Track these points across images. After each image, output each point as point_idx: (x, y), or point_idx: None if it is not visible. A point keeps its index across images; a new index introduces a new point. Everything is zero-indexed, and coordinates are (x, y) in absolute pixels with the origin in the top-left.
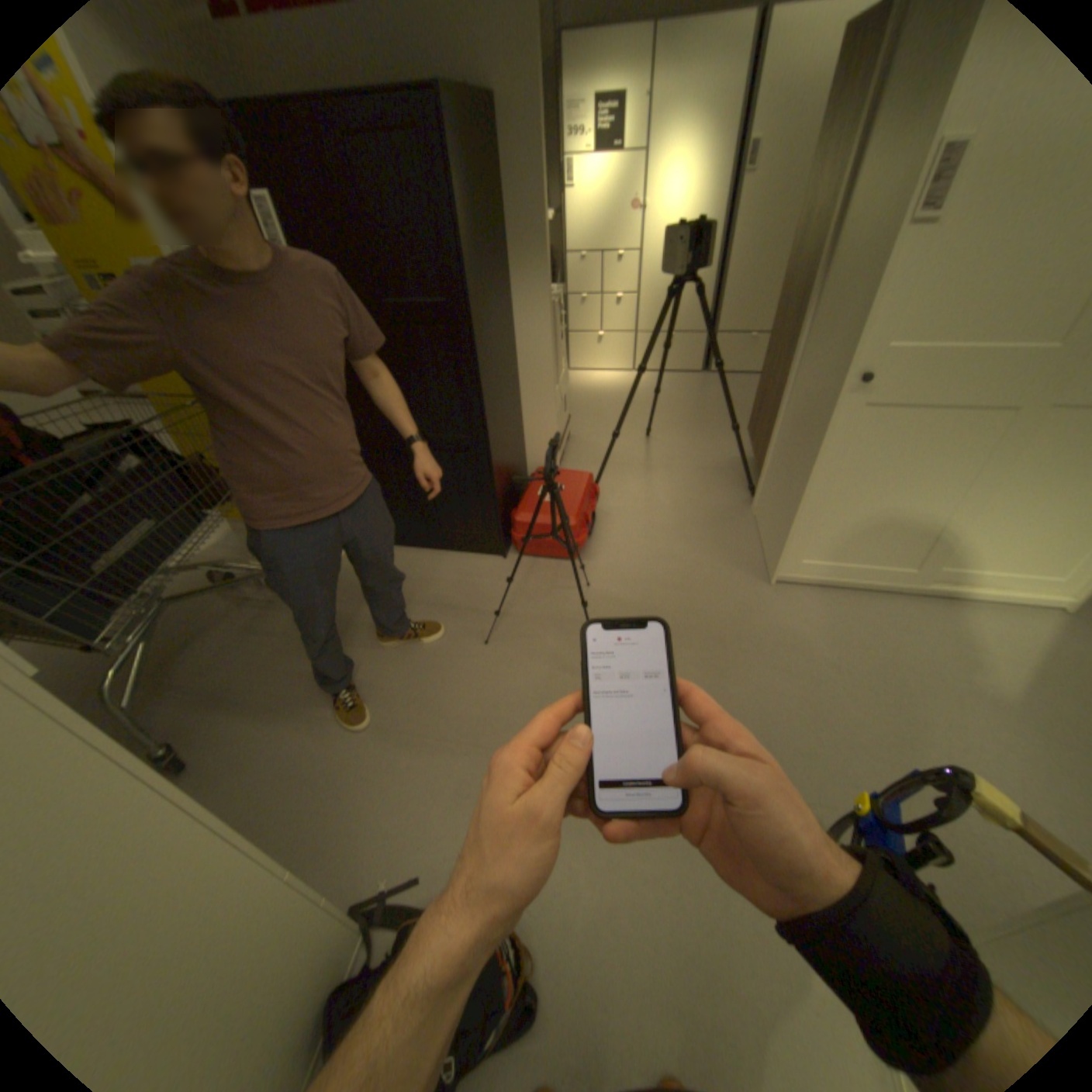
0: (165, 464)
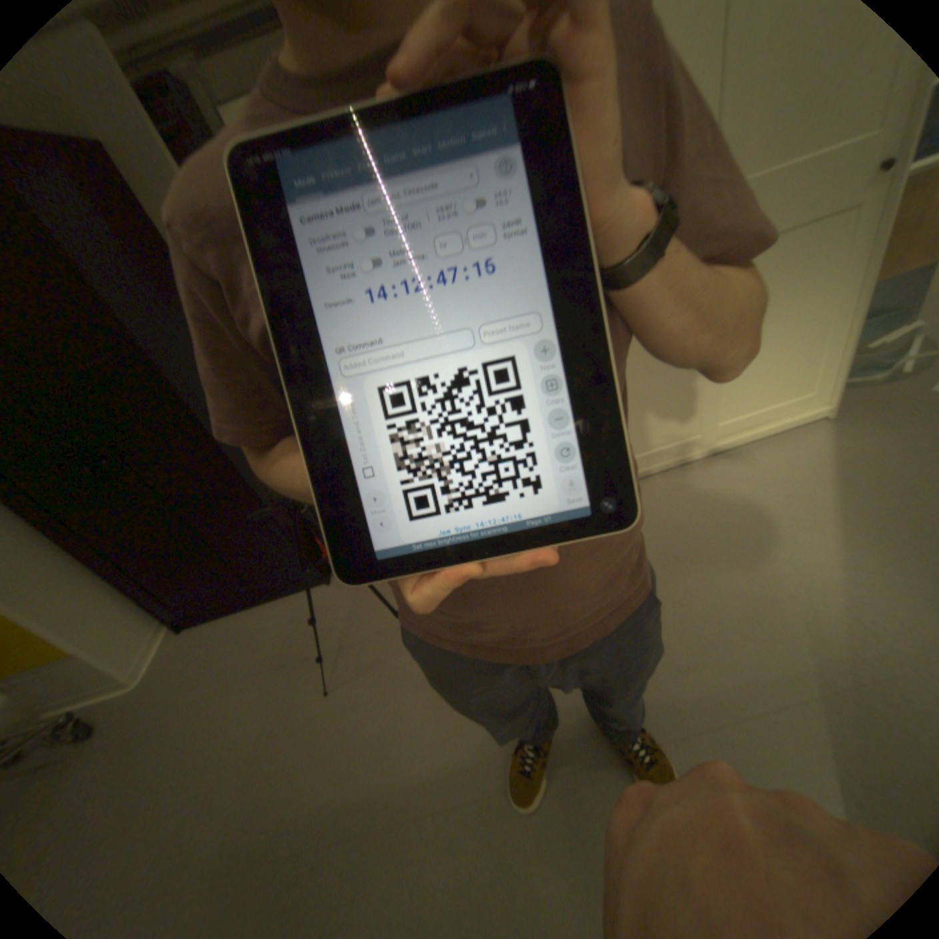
0: None
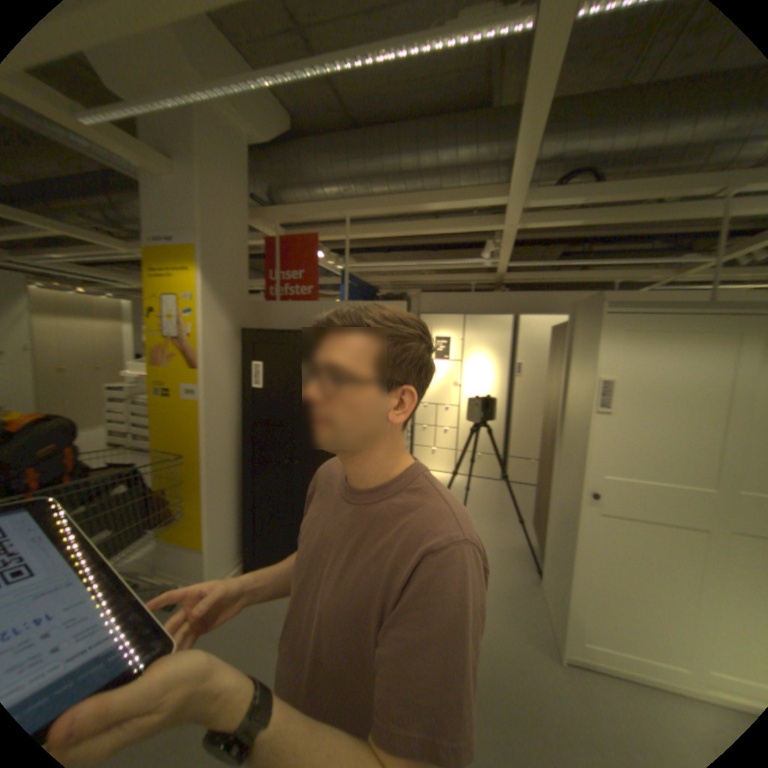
0: (134, 494)
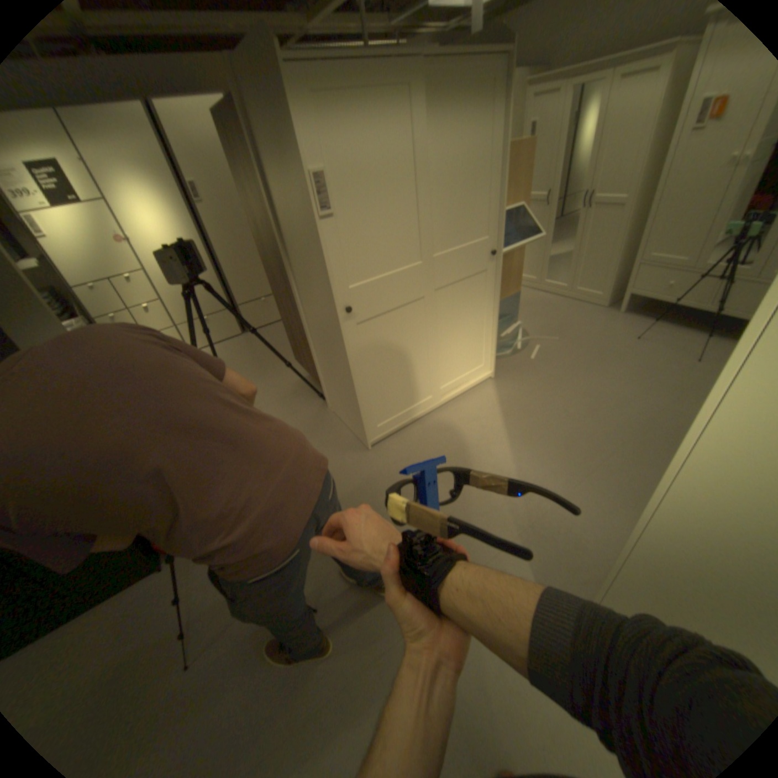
0: None
